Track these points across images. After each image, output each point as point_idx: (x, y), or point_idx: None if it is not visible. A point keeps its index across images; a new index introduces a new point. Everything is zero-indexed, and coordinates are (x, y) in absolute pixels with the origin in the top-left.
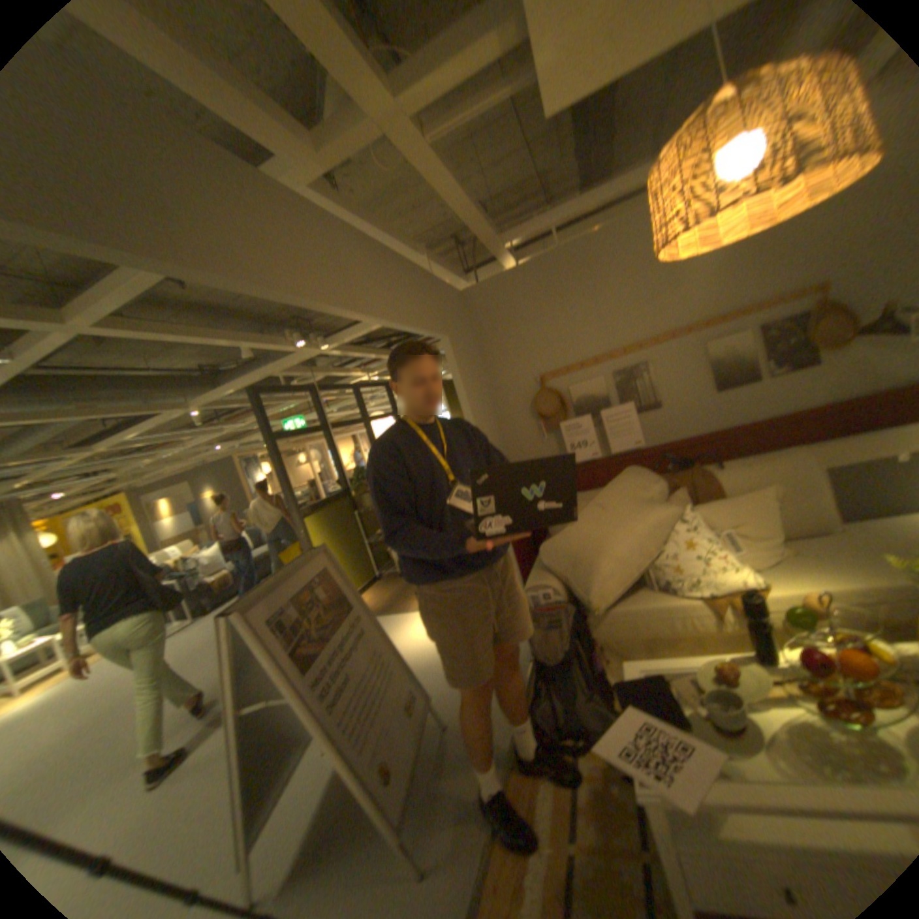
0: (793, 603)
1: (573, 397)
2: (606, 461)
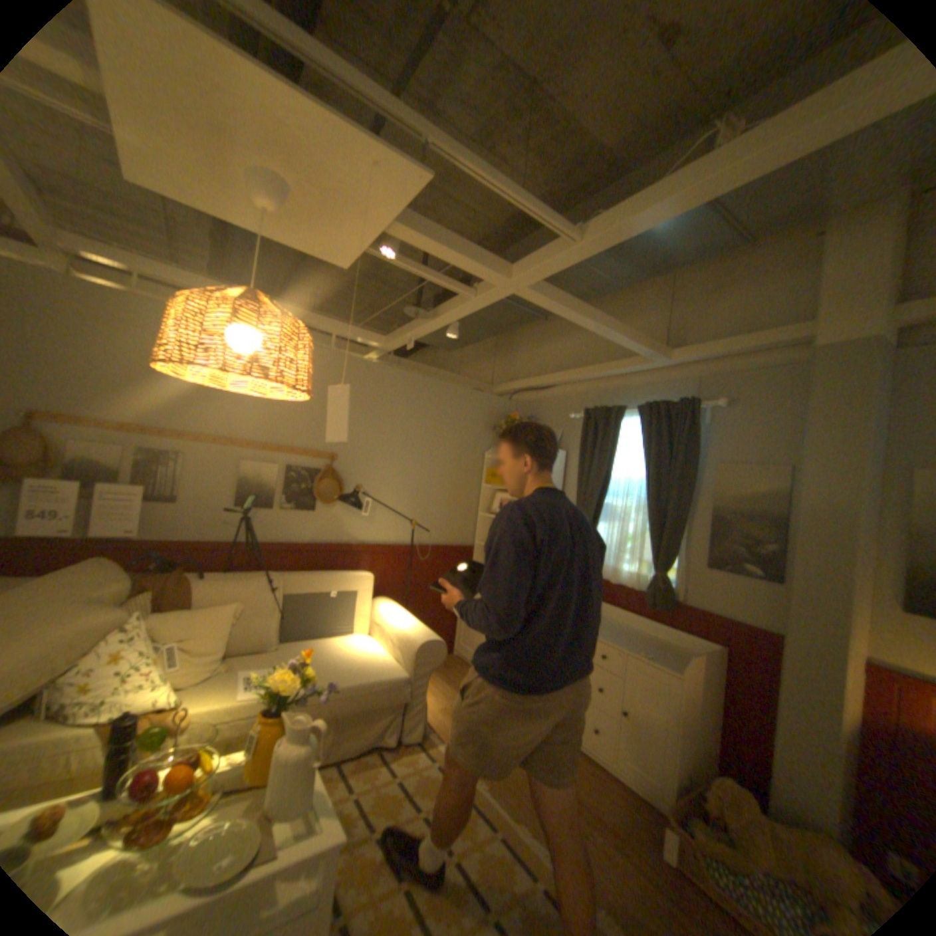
0: (192, 722)
1: (68, 455)
2: (77, 544)
